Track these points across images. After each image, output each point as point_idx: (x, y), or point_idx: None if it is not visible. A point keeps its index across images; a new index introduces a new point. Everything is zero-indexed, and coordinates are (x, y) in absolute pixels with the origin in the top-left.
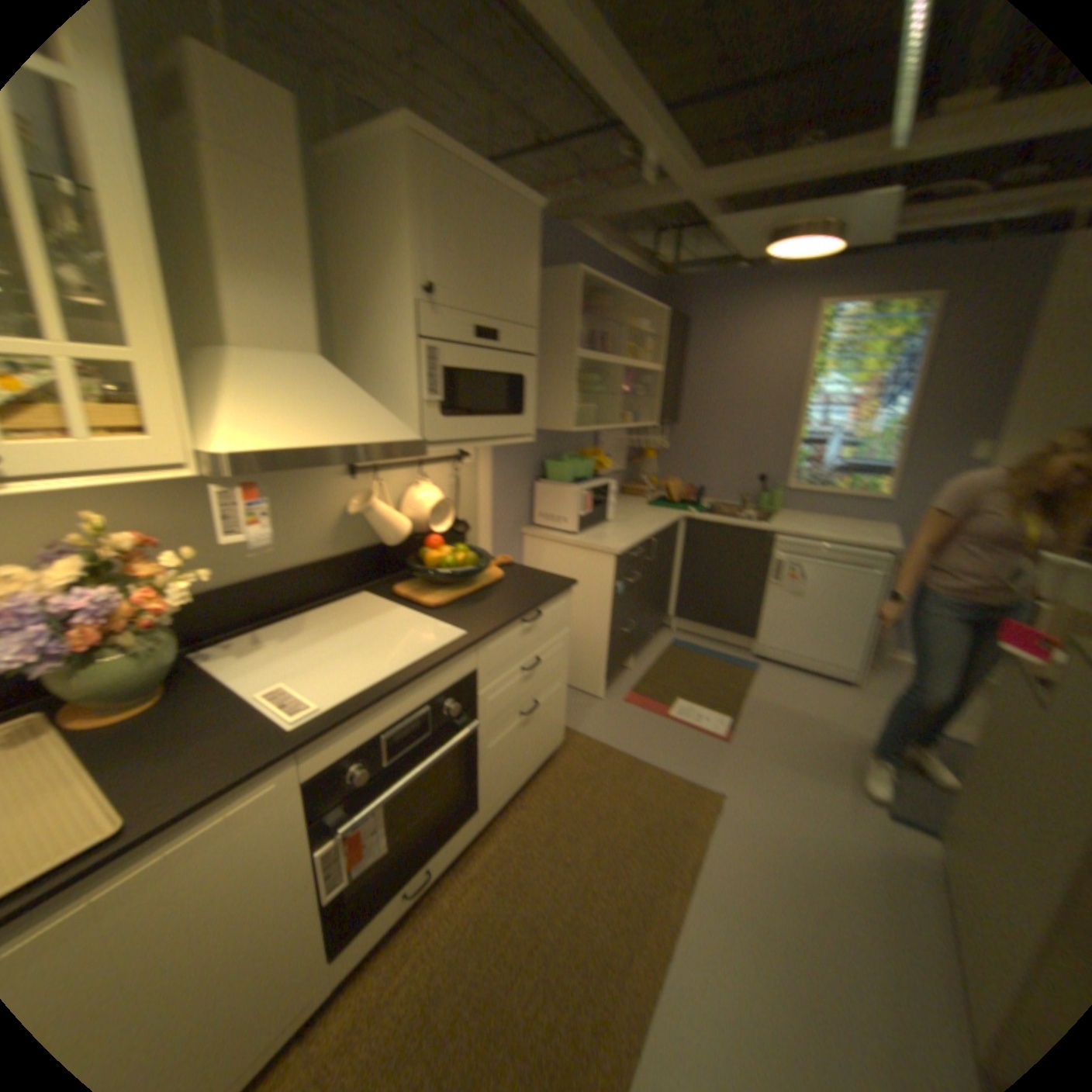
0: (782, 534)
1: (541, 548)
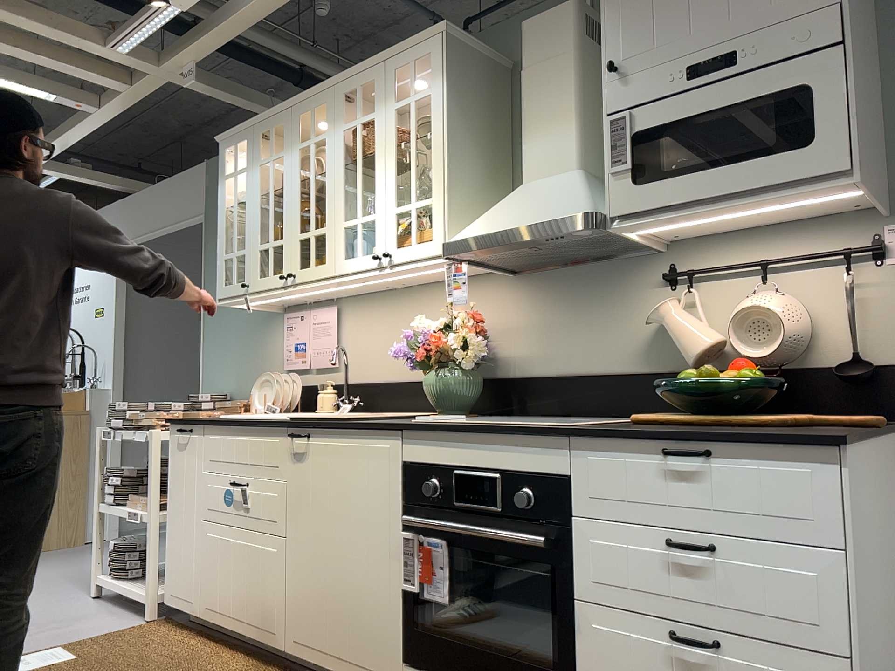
0: None
1: None
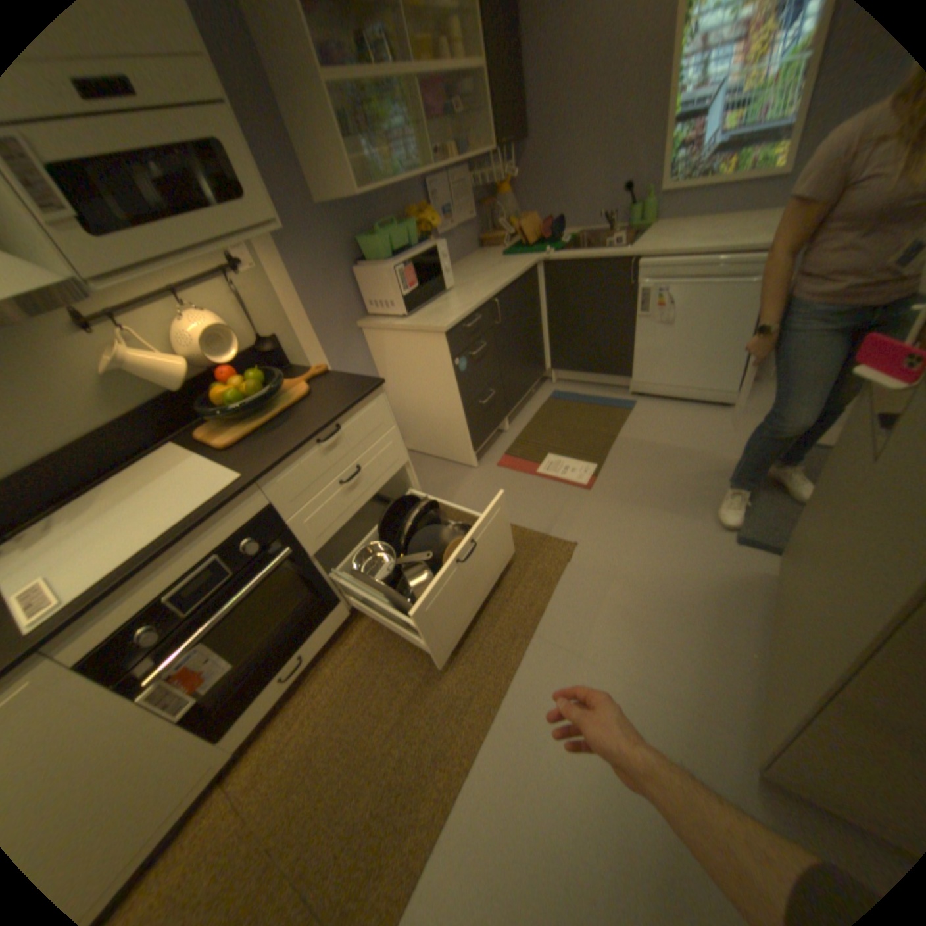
0: (649, 257)
1: (383, 340)
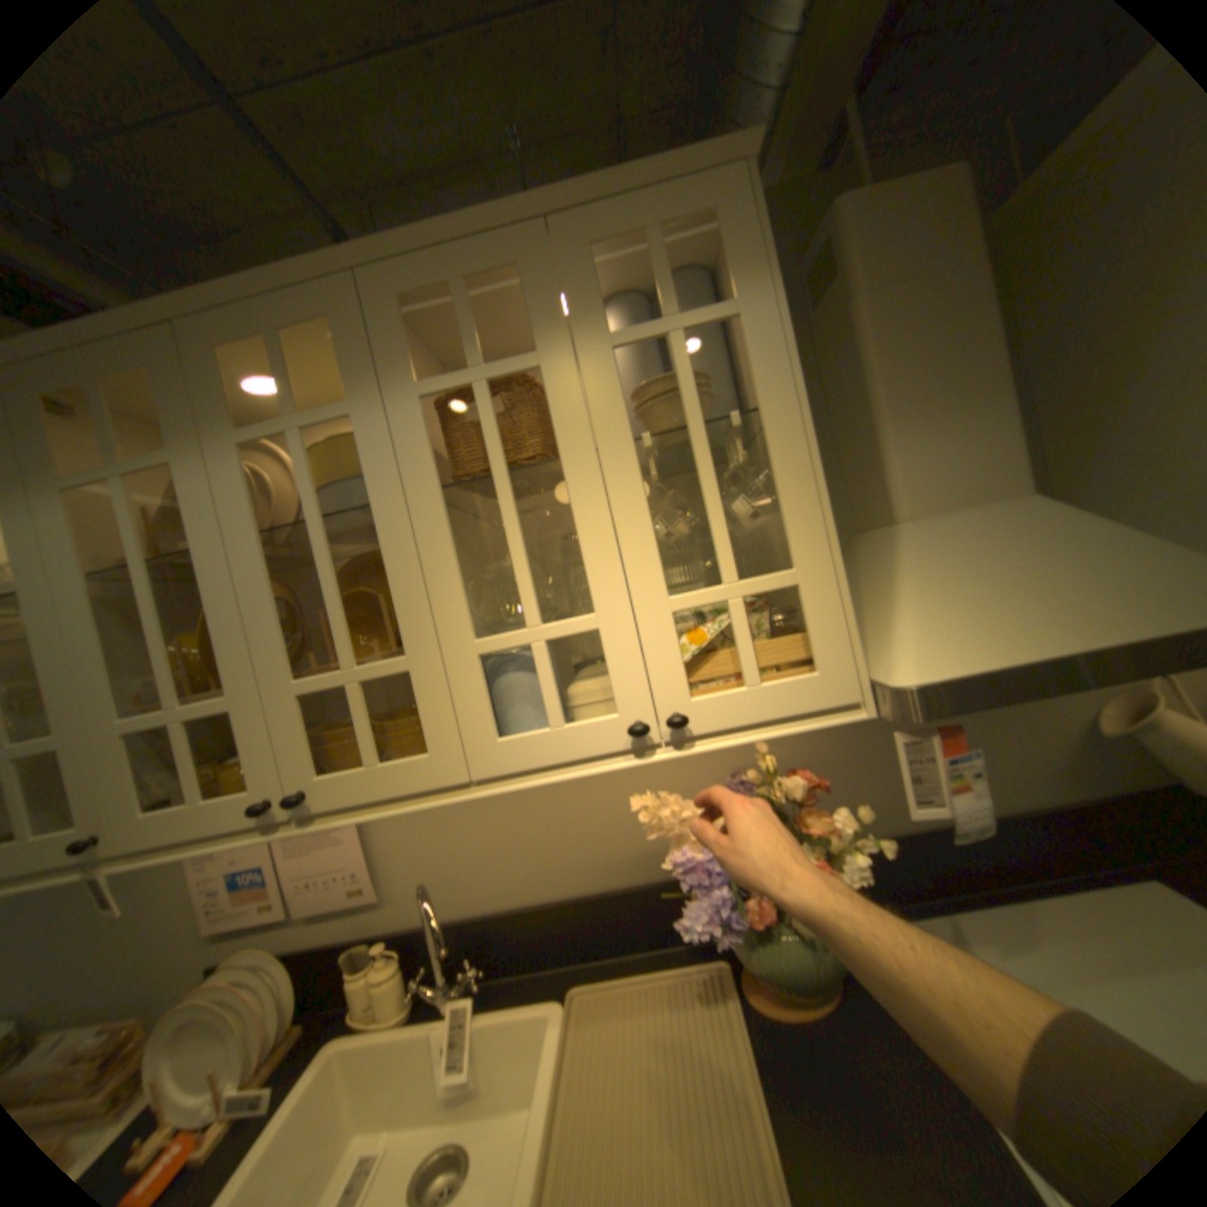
0: None
1: None
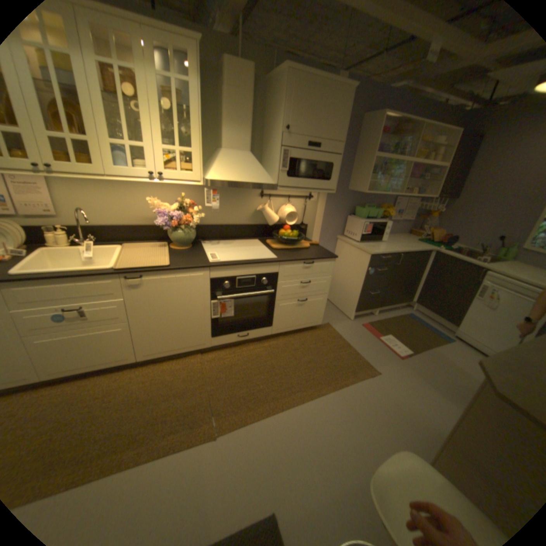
0: (496, 272)
1: (344, 246)
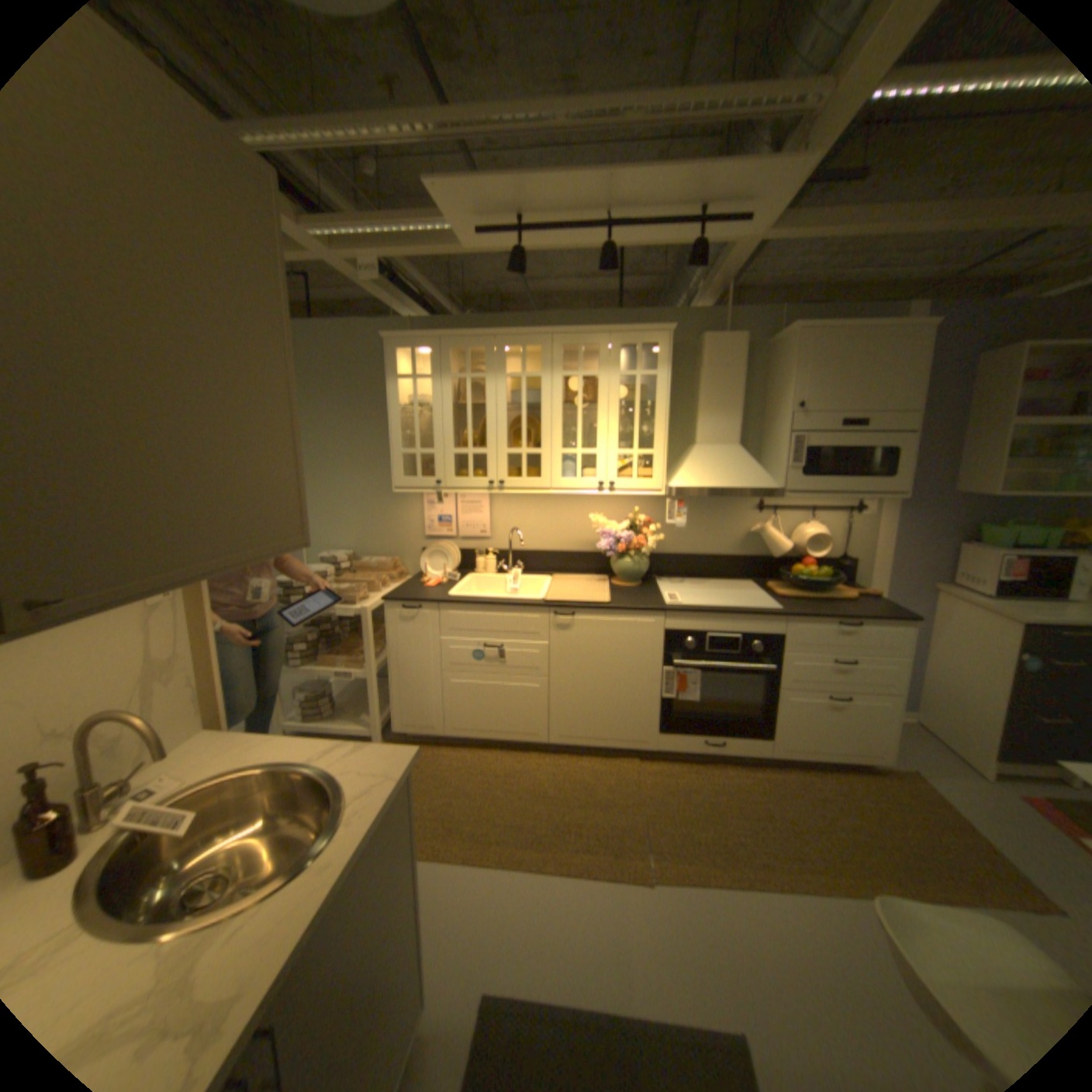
0: None
1: (957, 608)
